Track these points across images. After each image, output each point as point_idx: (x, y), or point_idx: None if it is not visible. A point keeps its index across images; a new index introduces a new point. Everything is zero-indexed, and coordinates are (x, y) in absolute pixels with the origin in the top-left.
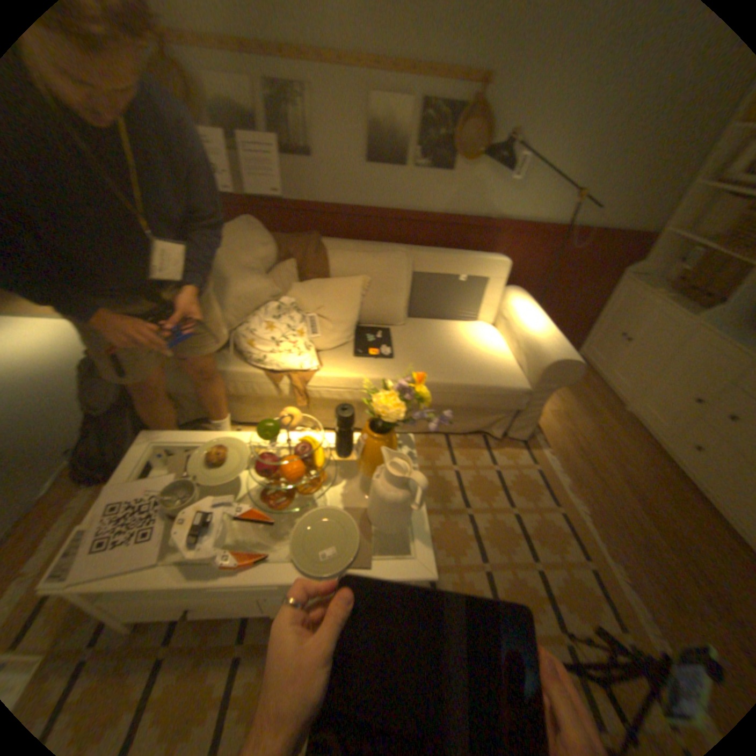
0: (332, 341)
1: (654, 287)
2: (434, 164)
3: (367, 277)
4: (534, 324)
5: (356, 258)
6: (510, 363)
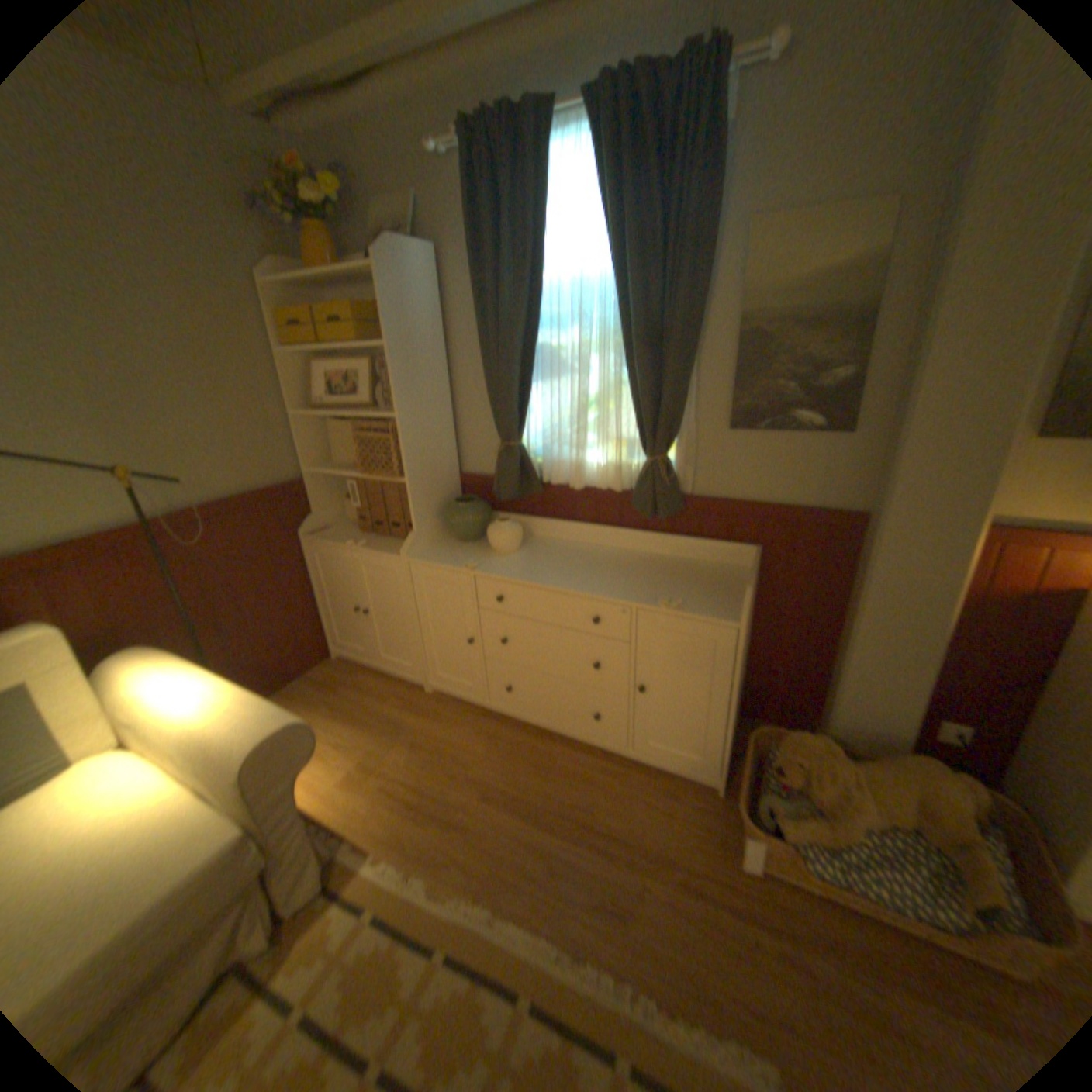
0: None
1: (342, 540)
2: None
3: None
4: (178, 710)
5: None
6: (174, 812)
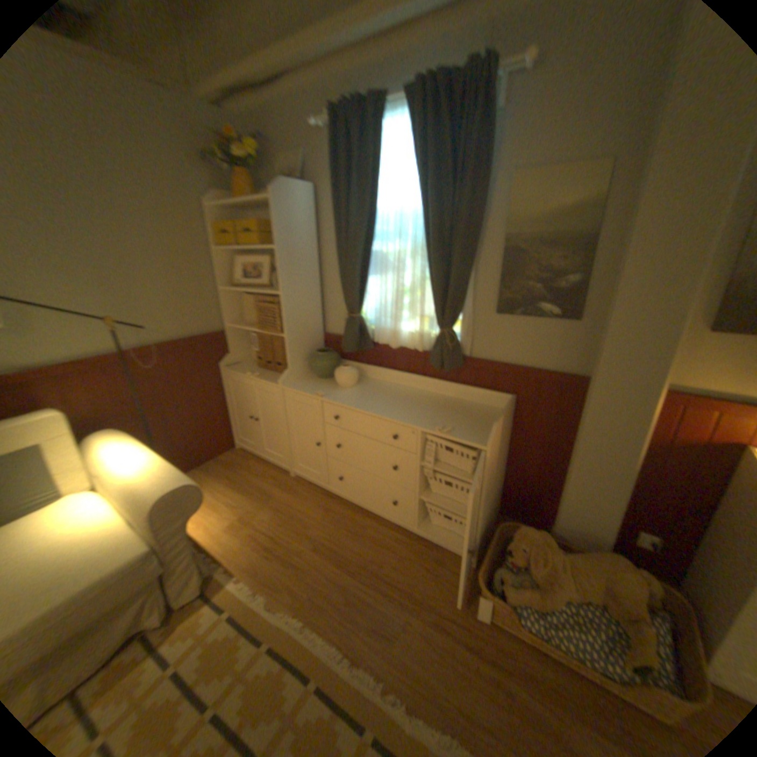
0: None
1: (244, 370)
2: None
3: None
4: (122, 469)
5: None
6: (111, 531)
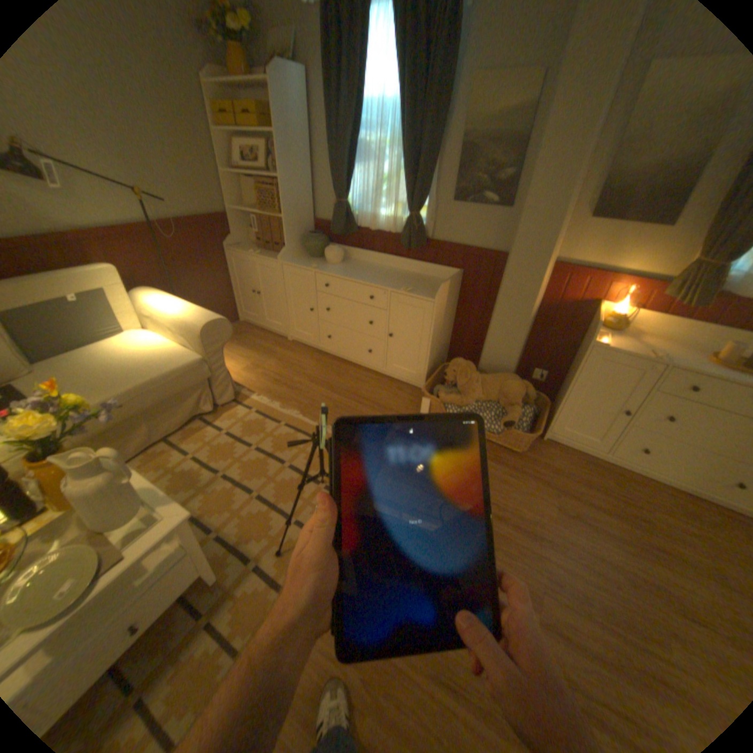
0: None
1: (247, 251)
2: None
3: None
4: (171, 309)
5: None
6: (172, 348)
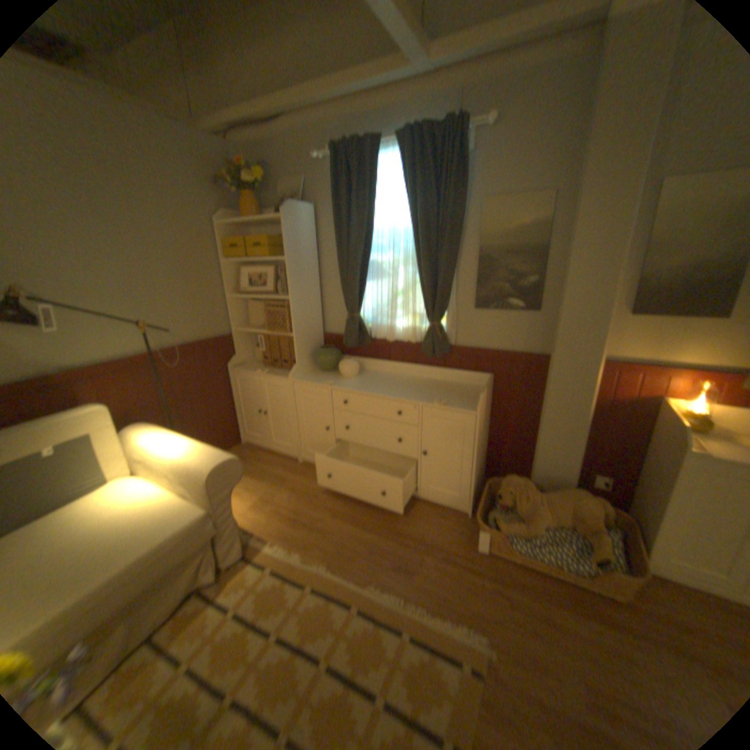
0: None
1: (253, 370)
2: None
3: None
4: (170, 451)
5: None
6: (168, 503)
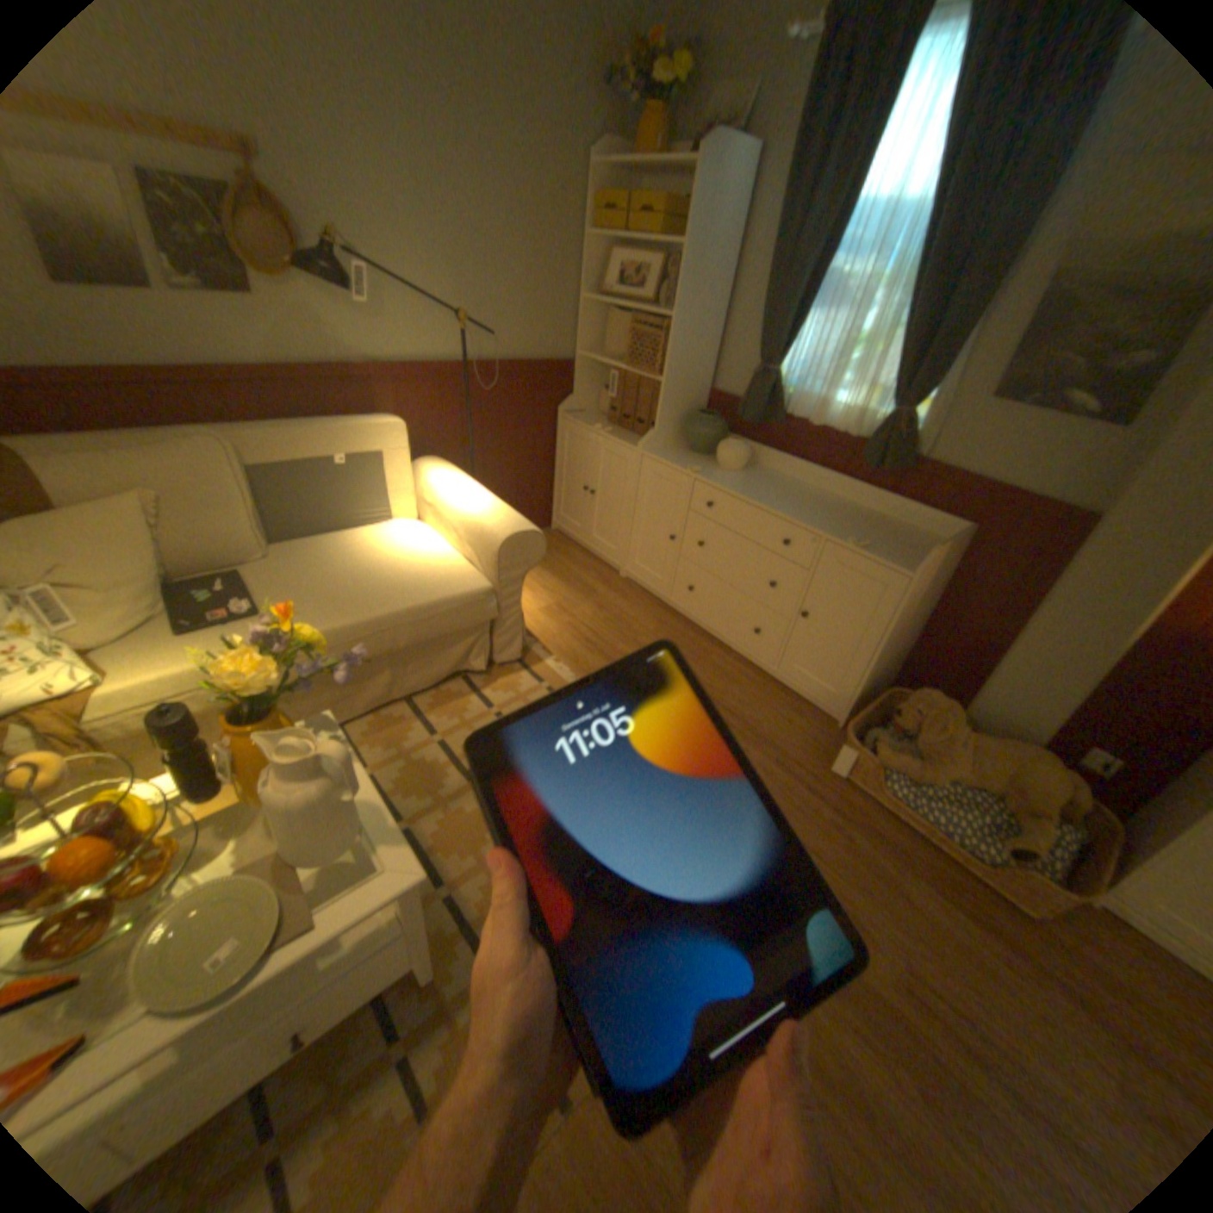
0: (111, 623)
1: (591, 425)
2: (206, 283)
3: (144, 490)
4: (467, 501)
5: (104, 460)
6: (454, 562)
